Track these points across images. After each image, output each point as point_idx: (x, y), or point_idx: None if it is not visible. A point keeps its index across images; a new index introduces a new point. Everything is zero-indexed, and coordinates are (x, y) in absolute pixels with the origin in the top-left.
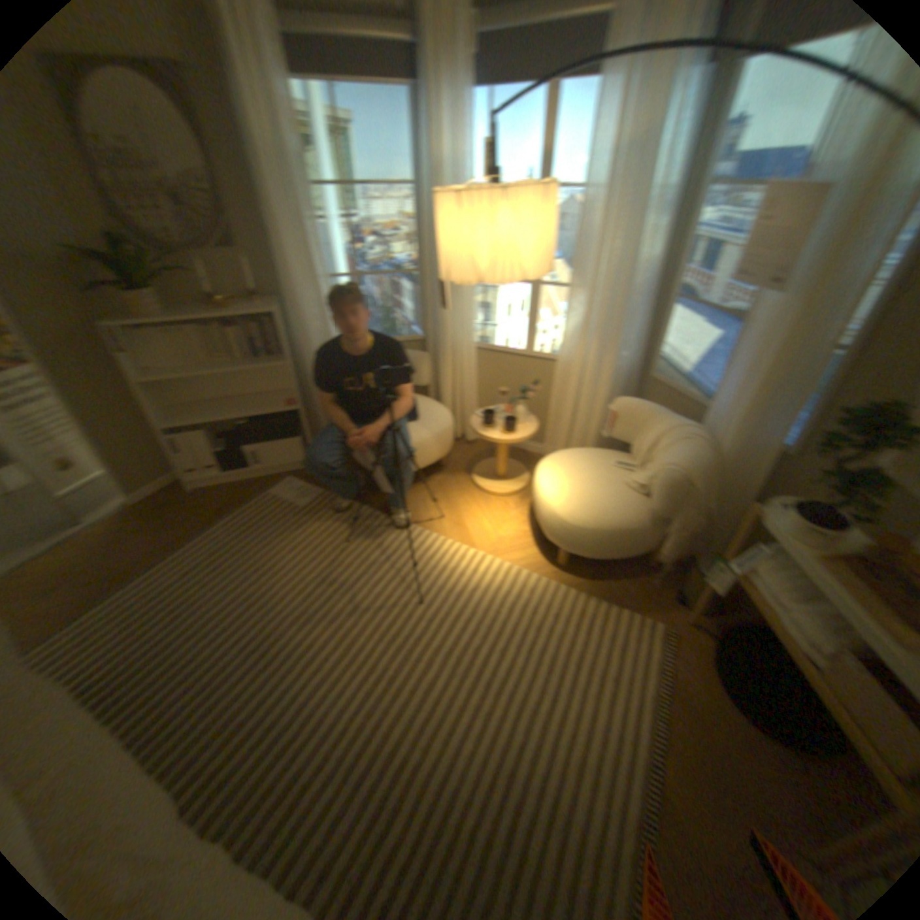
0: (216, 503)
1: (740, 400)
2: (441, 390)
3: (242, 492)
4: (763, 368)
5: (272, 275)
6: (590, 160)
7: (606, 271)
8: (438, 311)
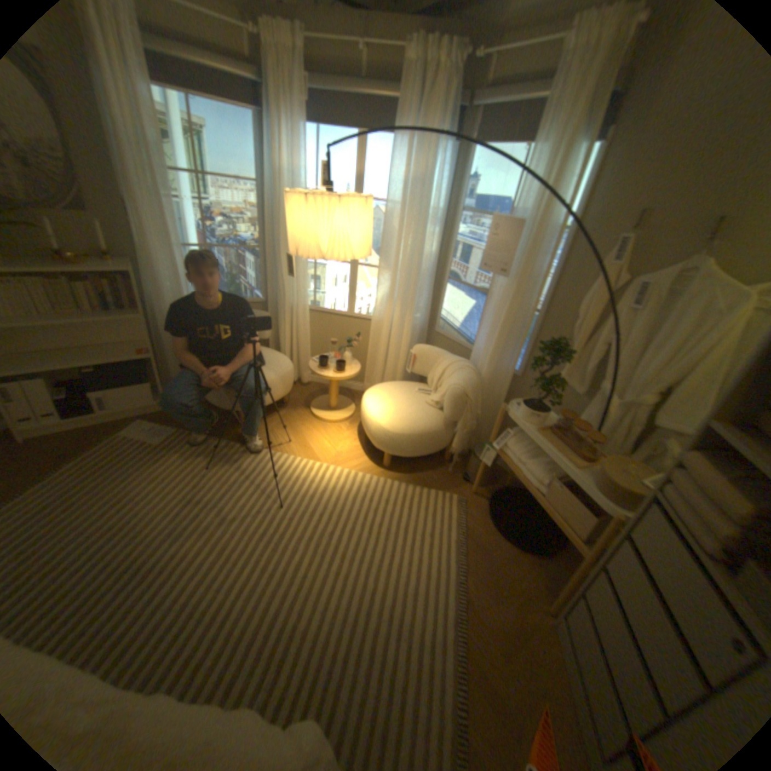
0: (59, 449)
1: (489, 343)
2: (281, 343)
3: (89, 437)
4: (499, 323)
5: (127, 240)
6: (390, 186)
7: (403, 259)
8: (278, 280)
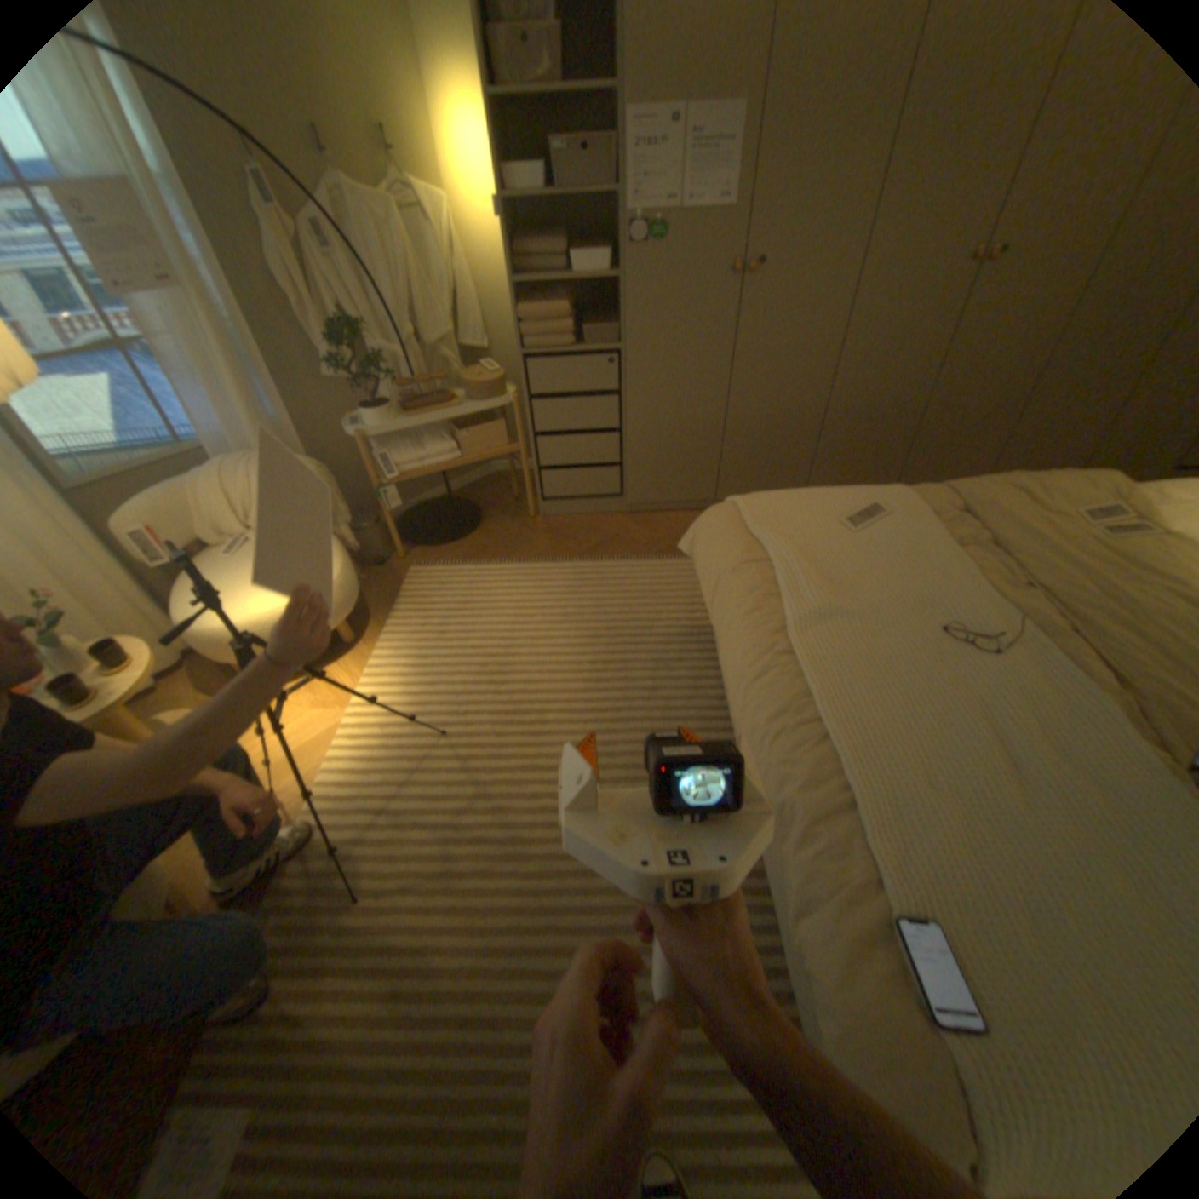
0: None
1: (225, 406)
2: None
3: None
4: (214, 366)
5: None
6: None
7: None
8: None
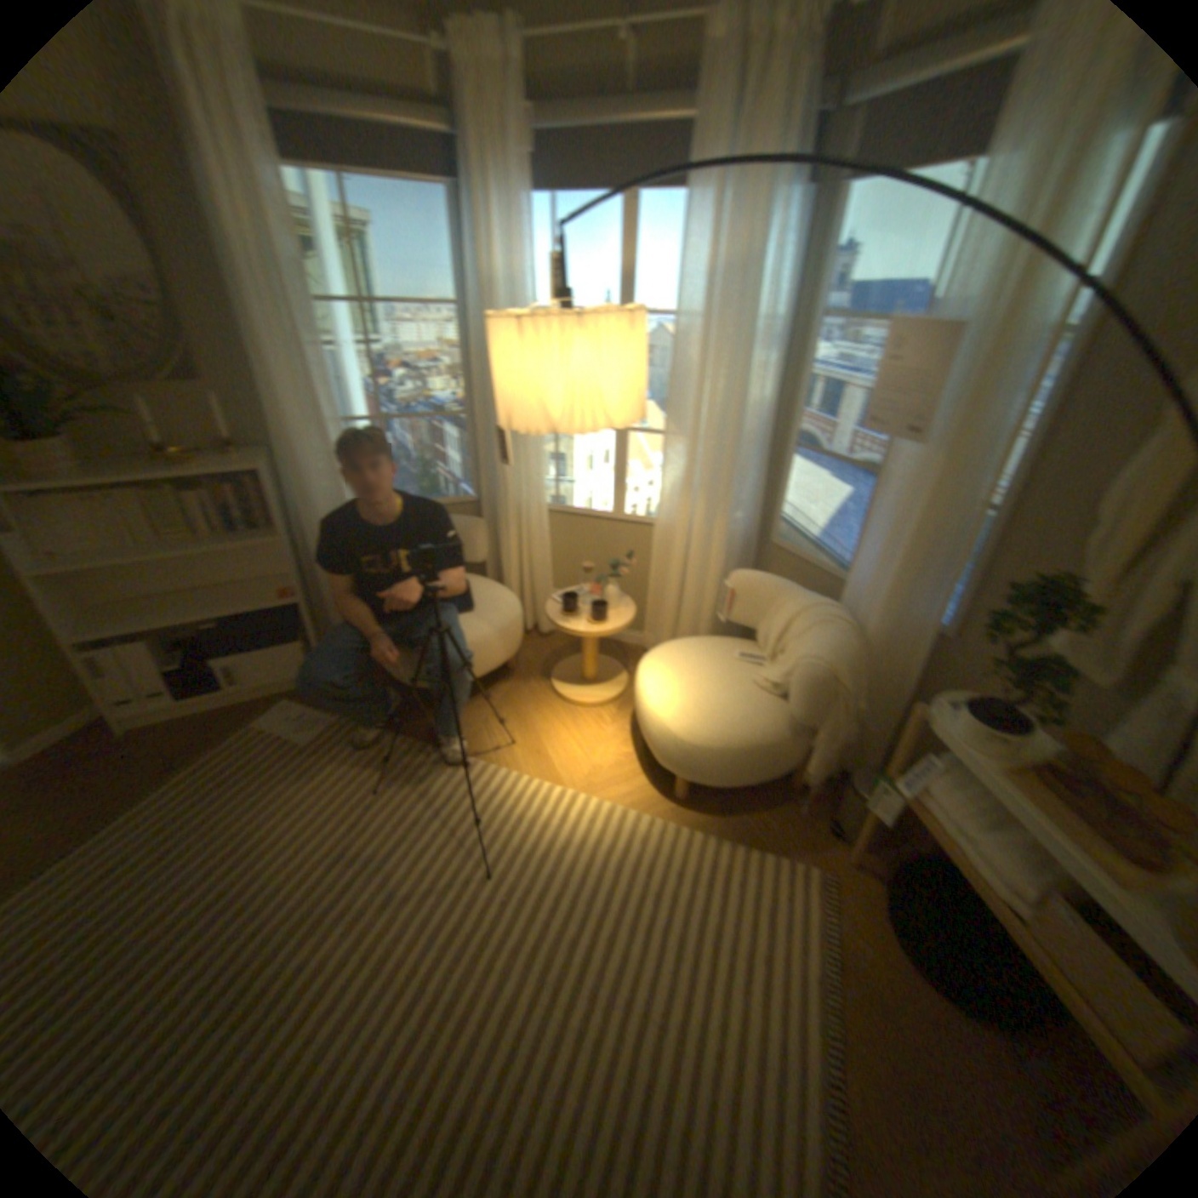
0: (167, 749)
1: (883, 571)
2: (503, 566)
3: (210, 728)
4: (906, 532)
5: (257, 418)
6: (681, 284)
7: (708, 415)
8: (496, 463)
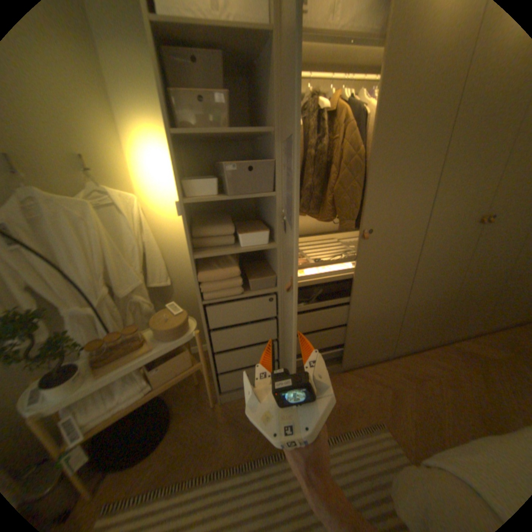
0: None
1: None
2: None
3: None
4: None
5: None
6: None
7: None
8: None
